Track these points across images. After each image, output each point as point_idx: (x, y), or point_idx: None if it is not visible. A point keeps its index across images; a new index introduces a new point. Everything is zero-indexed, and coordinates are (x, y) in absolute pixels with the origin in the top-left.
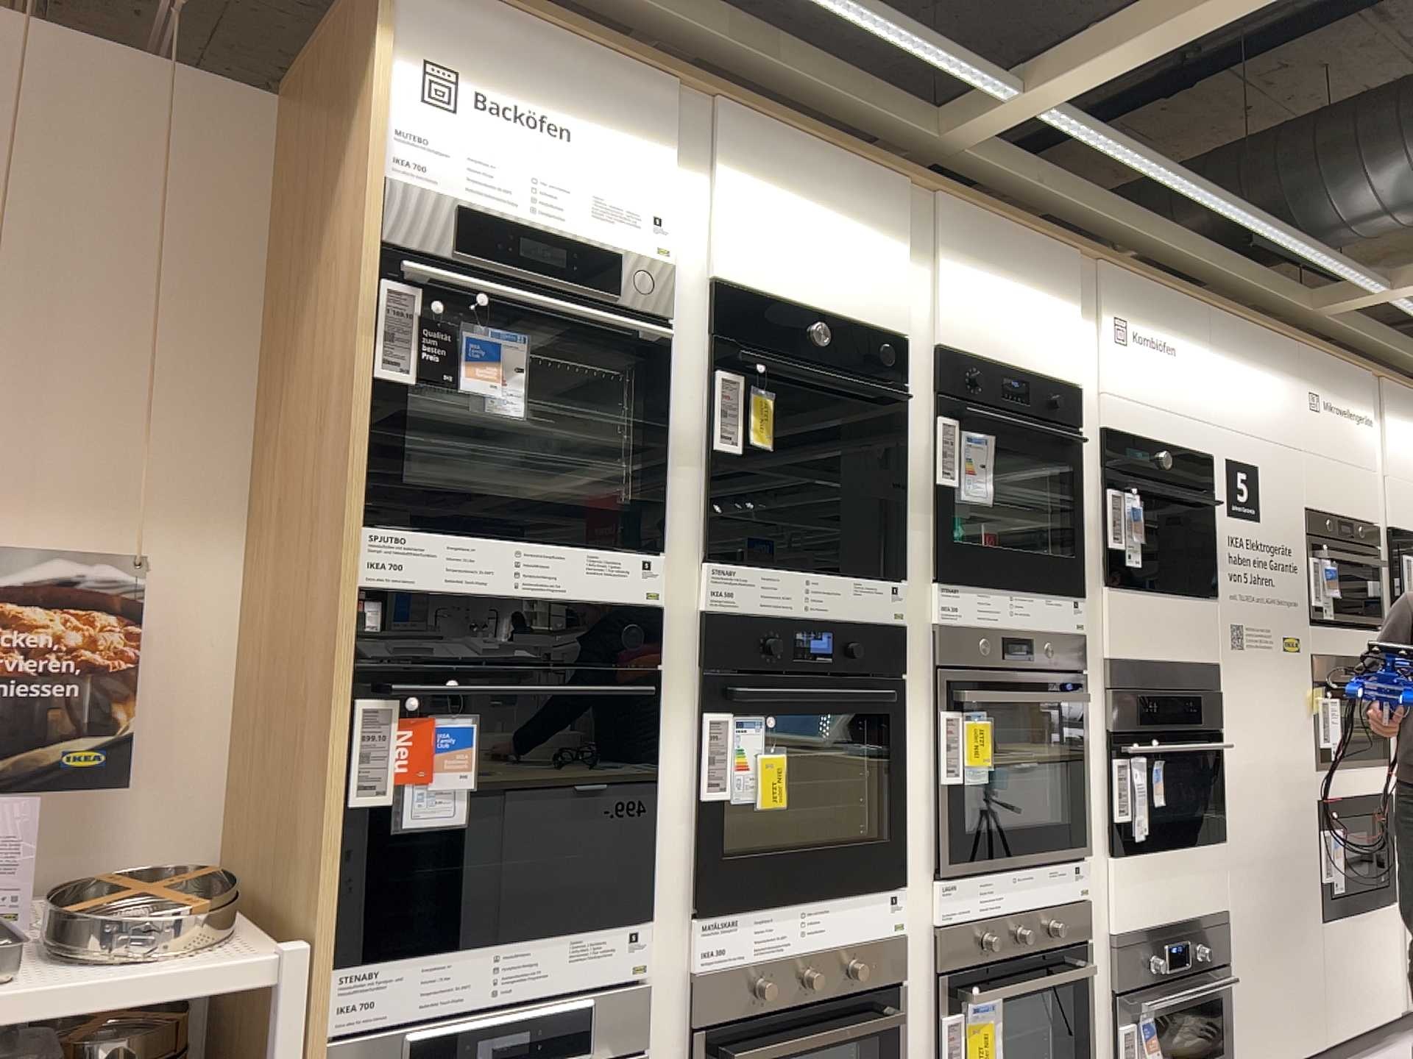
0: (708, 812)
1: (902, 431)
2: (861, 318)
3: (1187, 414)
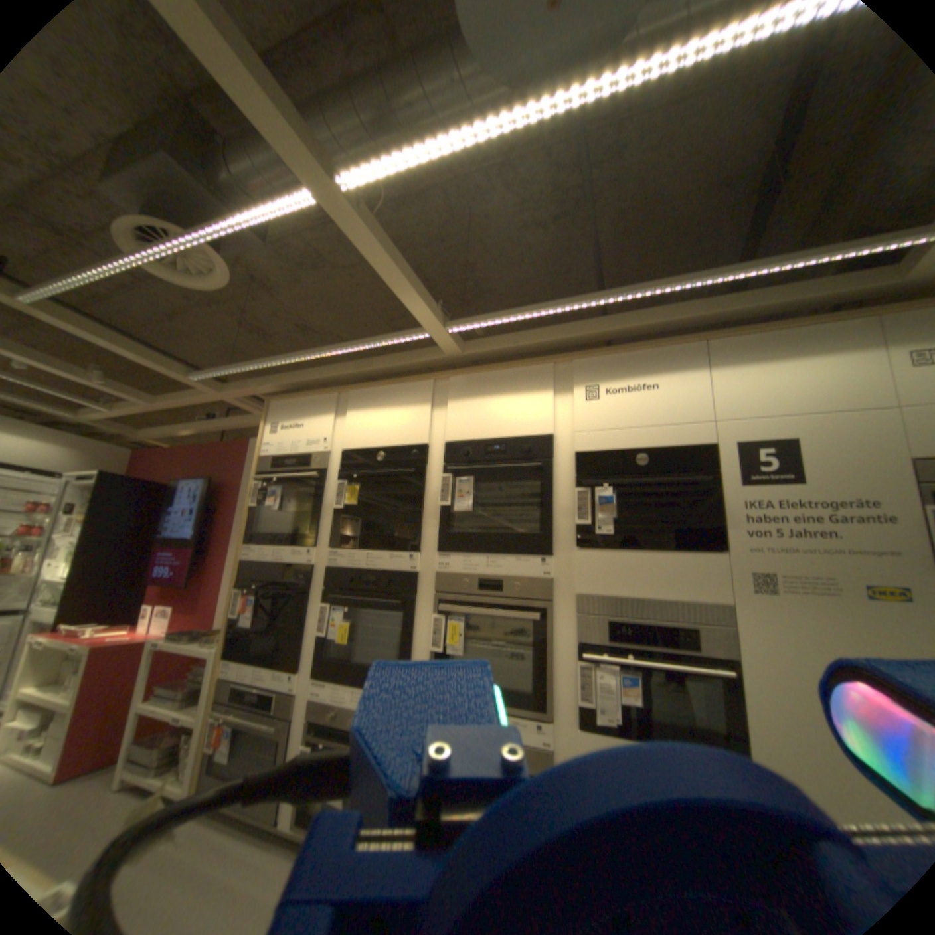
0: (319, 640)
1: (422, 485)
2: (402, 443)
3: (677, 420)
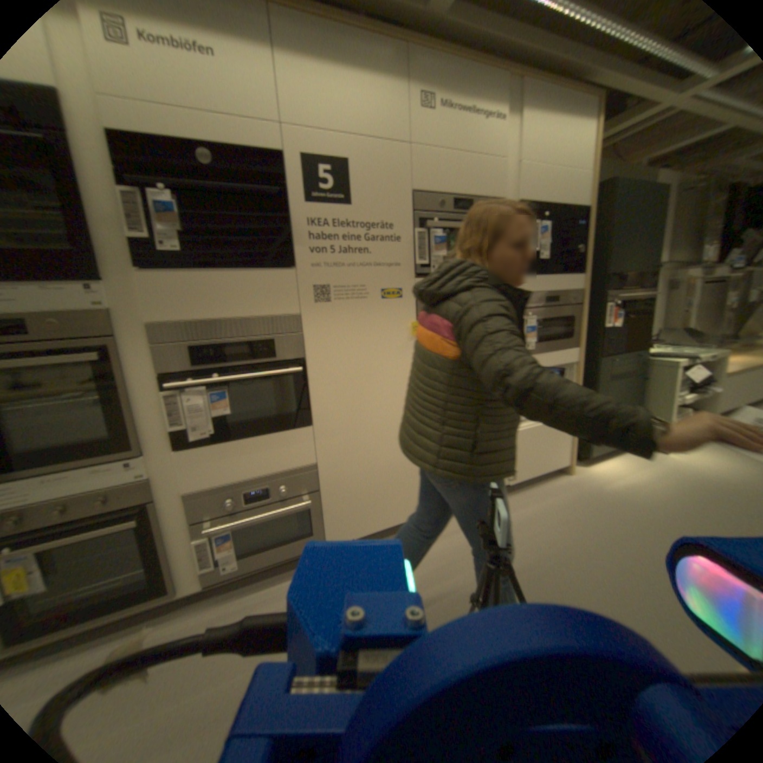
0: None
1: None
2: None
3: (239, 111)
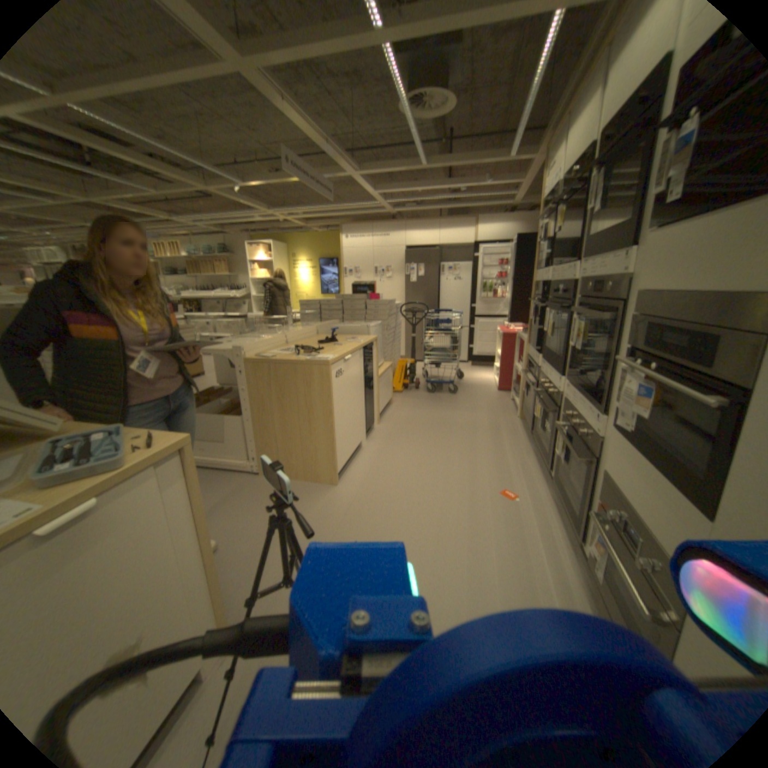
0: (545, 333)
1: (586, 190)
2: (582, 148)
3: None
